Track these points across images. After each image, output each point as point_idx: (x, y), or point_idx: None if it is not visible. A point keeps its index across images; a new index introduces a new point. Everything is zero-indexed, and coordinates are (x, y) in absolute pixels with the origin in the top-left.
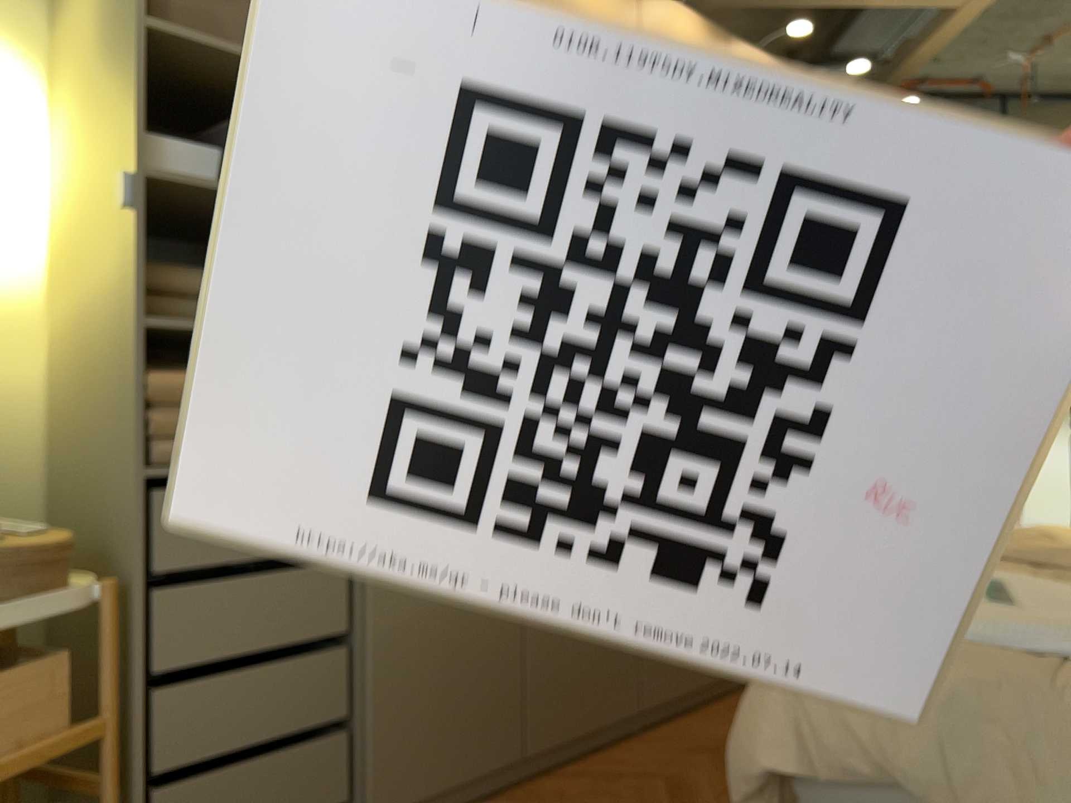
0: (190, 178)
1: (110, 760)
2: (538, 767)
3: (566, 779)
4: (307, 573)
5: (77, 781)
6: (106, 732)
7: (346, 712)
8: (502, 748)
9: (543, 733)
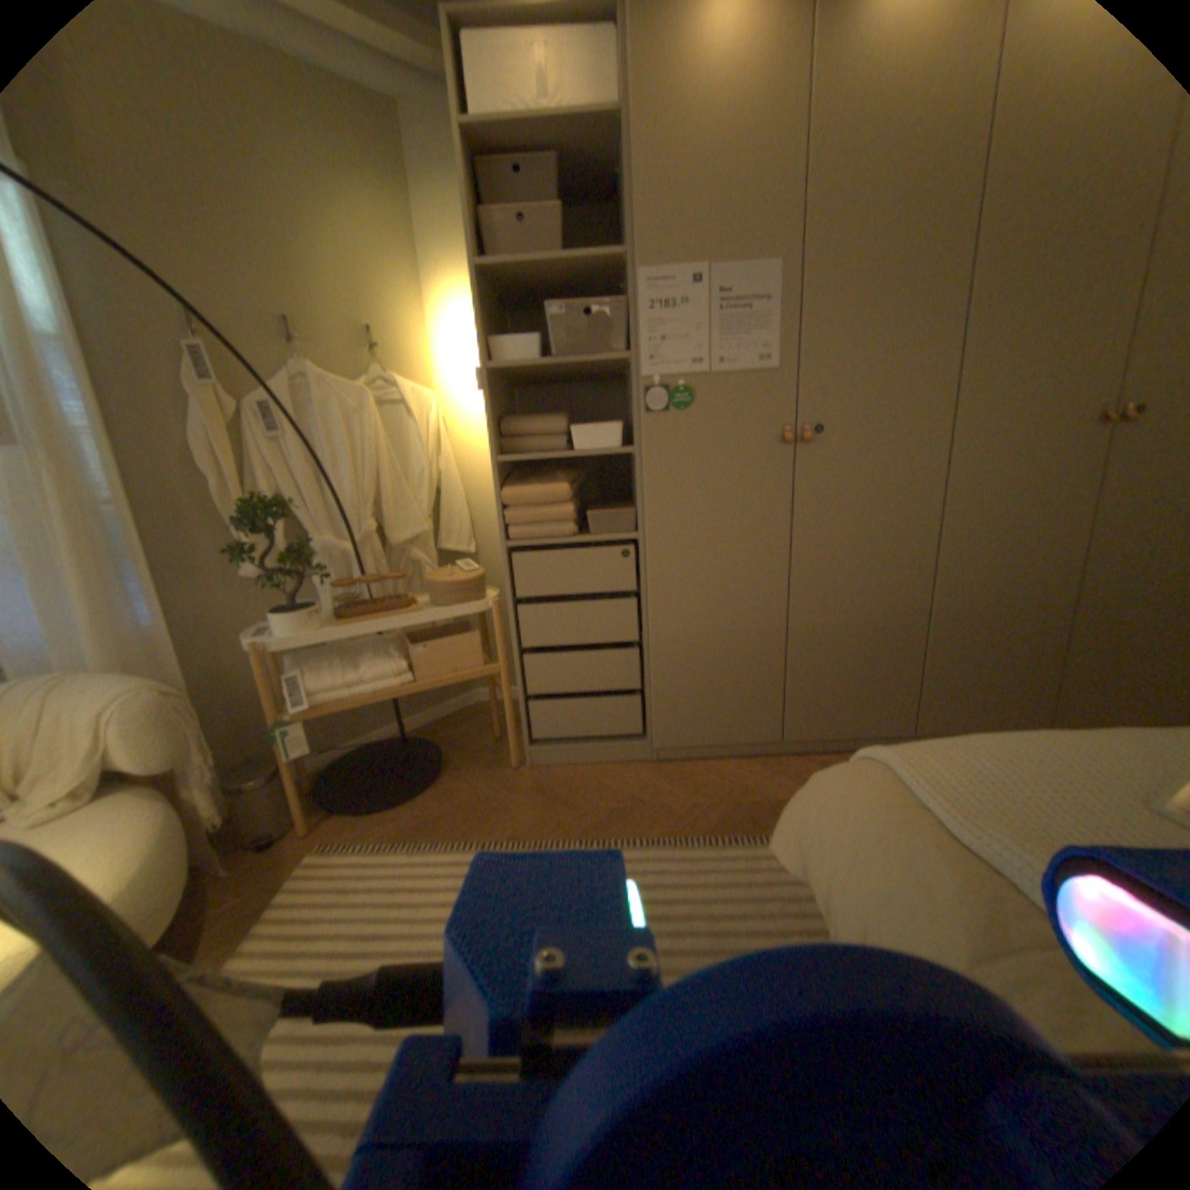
0: (515, 360)
1: (505, 681)
2: (796, 748)
3: (814, 762)
4: (607, 602)
5: (499, 685)
6: (502, 668)
7: (638, 683)
8: (759, 729)
9: (799, 727)
